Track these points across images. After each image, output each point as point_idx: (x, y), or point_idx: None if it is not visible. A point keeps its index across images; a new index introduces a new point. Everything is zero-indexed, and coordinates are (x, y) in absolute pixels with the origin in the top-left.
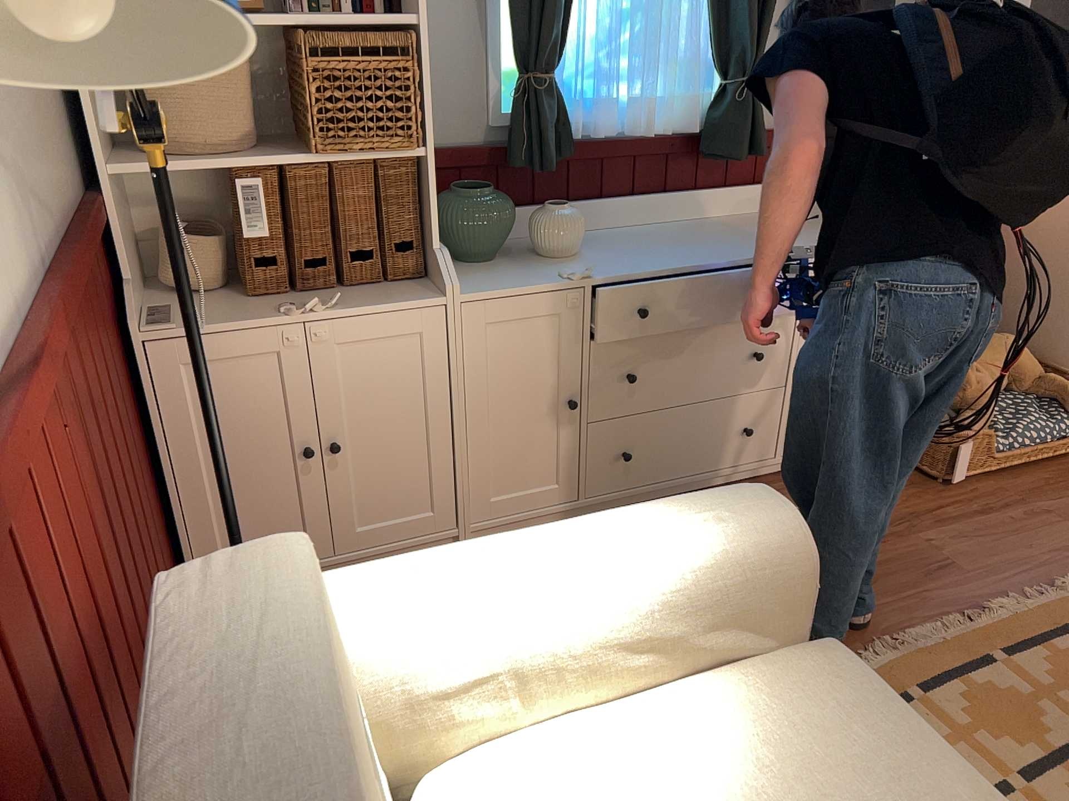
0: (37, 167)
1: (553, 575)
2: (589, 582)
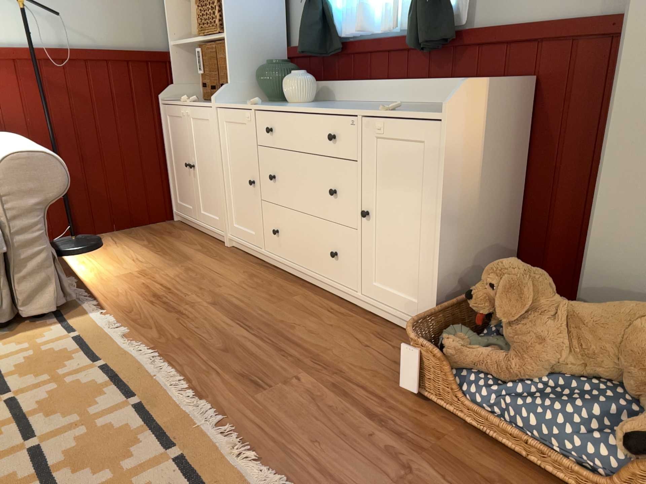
0: (95, 28)
1: None
2: None
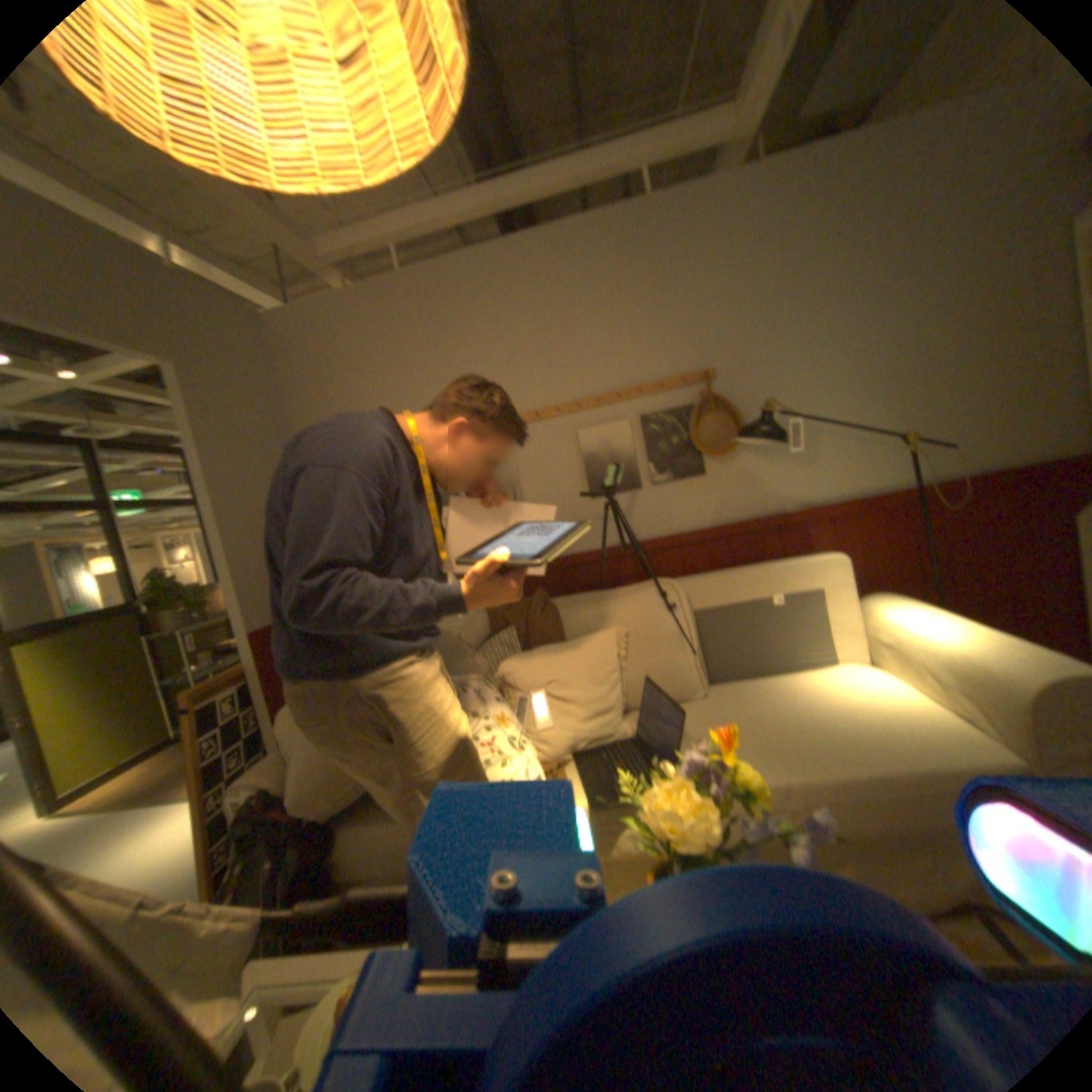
0: (979, 443)
1: (938, 629)
2: (940, 637)
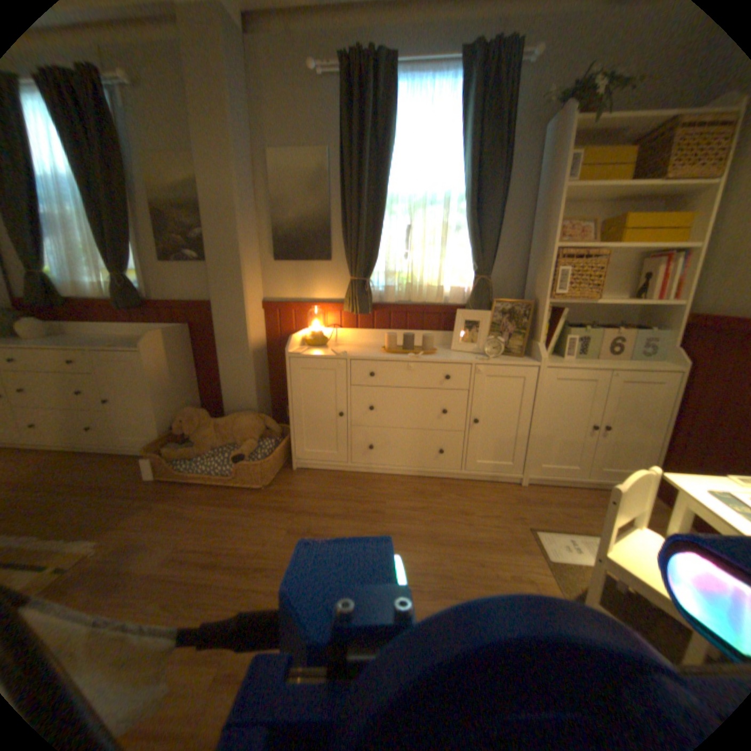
0: None
1: None
2: None
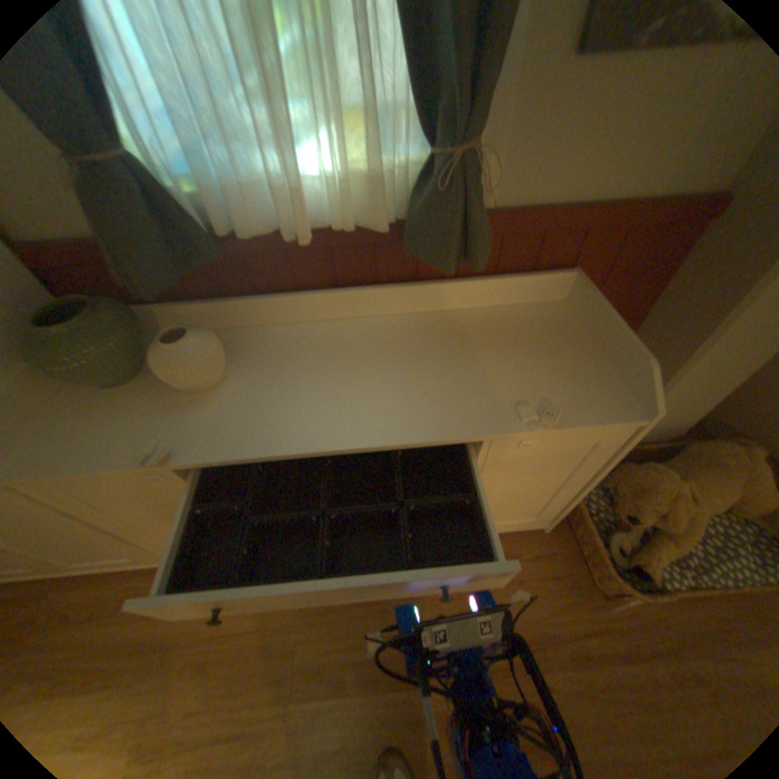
0: None
1: None
2: None
